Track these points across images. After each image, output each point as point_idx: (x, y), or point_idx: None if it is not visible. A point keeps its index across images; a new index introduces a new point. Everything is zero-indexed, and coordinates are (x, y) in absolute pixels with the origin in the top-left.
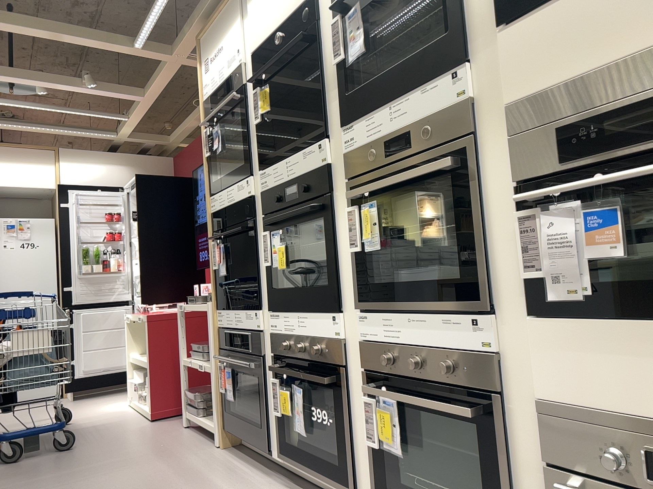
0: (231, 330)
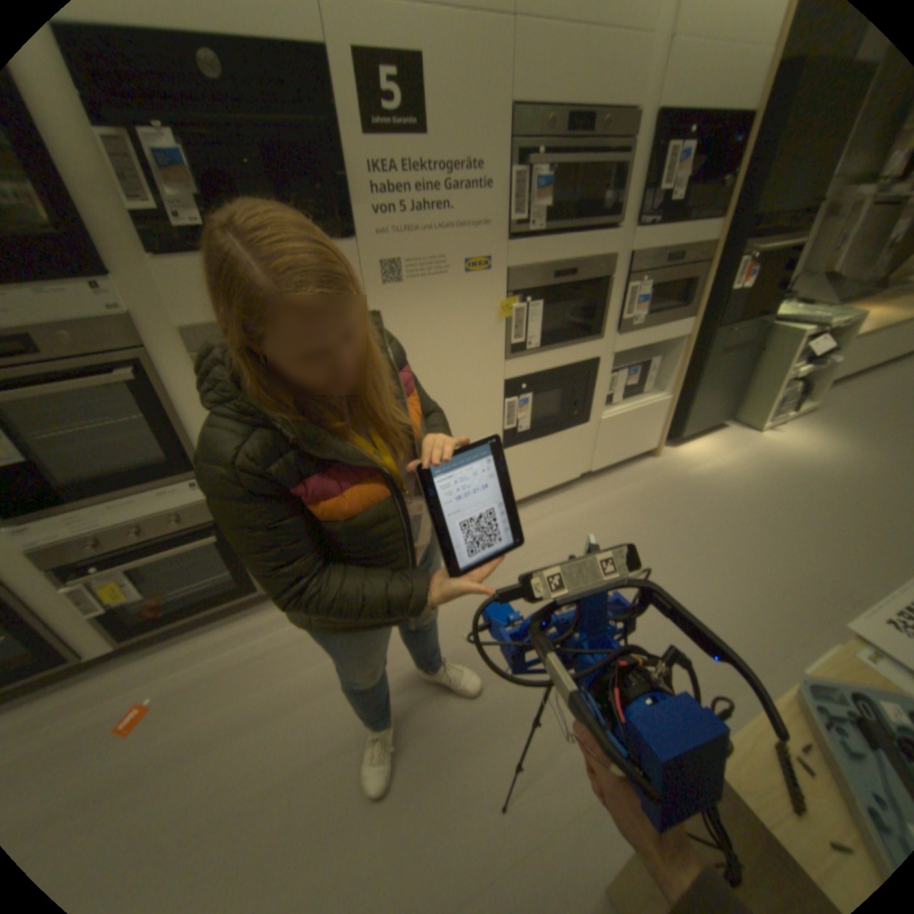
0: None
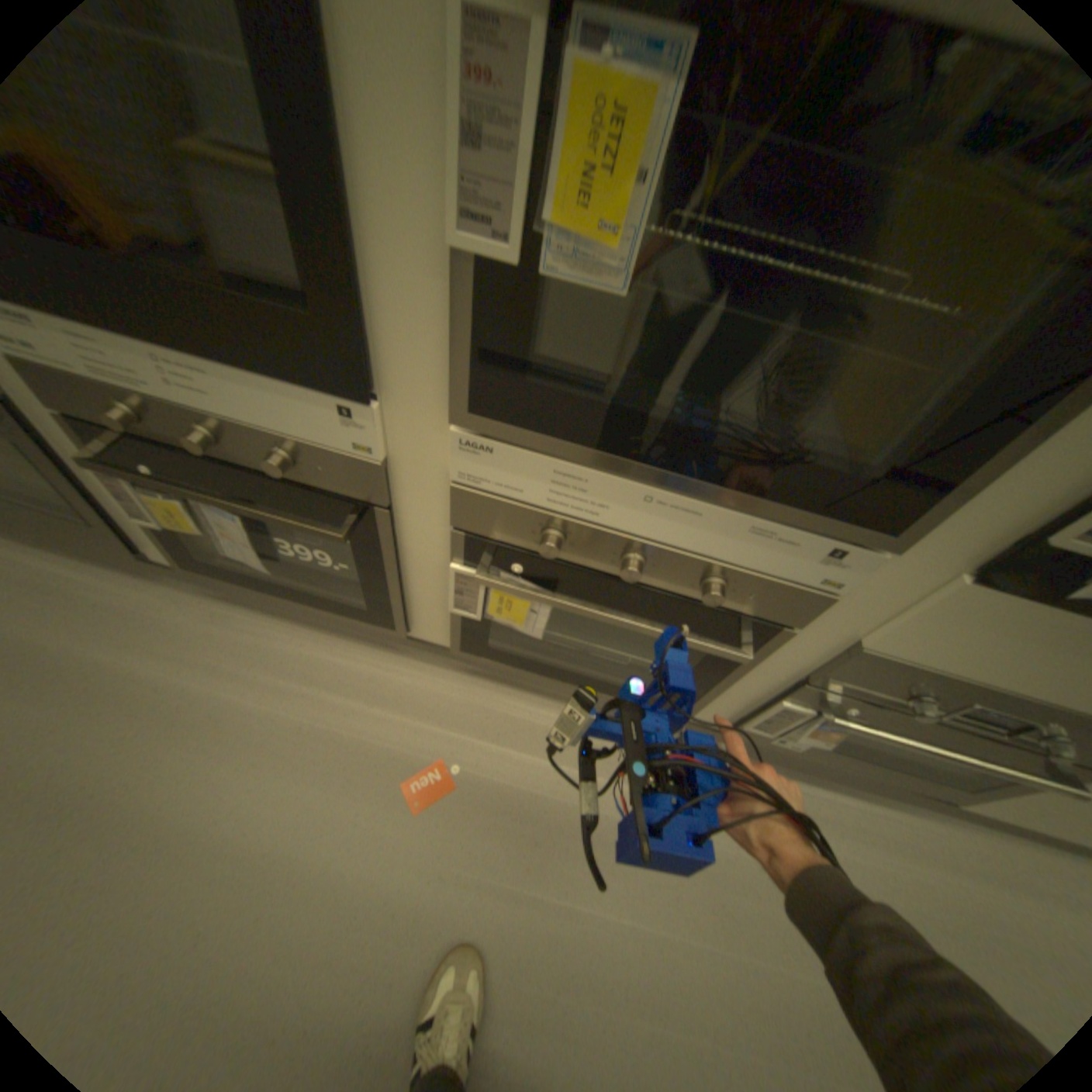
0: None
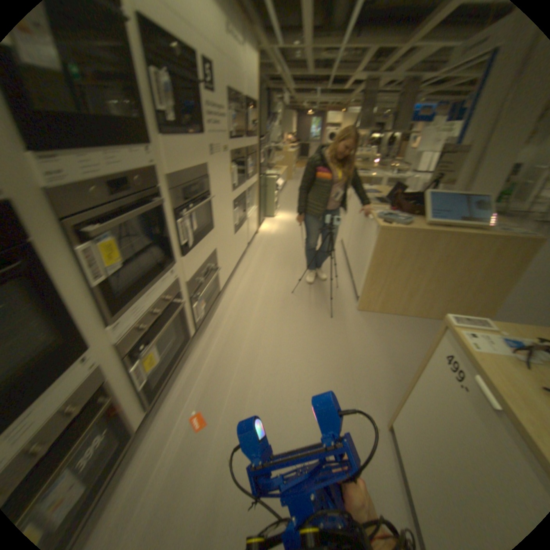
0: None
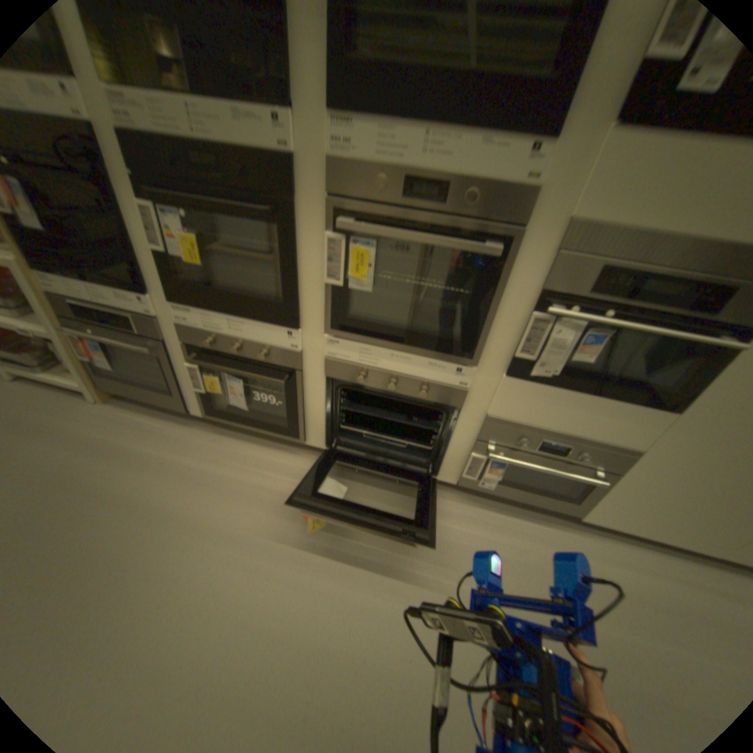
0: (78, 298)
